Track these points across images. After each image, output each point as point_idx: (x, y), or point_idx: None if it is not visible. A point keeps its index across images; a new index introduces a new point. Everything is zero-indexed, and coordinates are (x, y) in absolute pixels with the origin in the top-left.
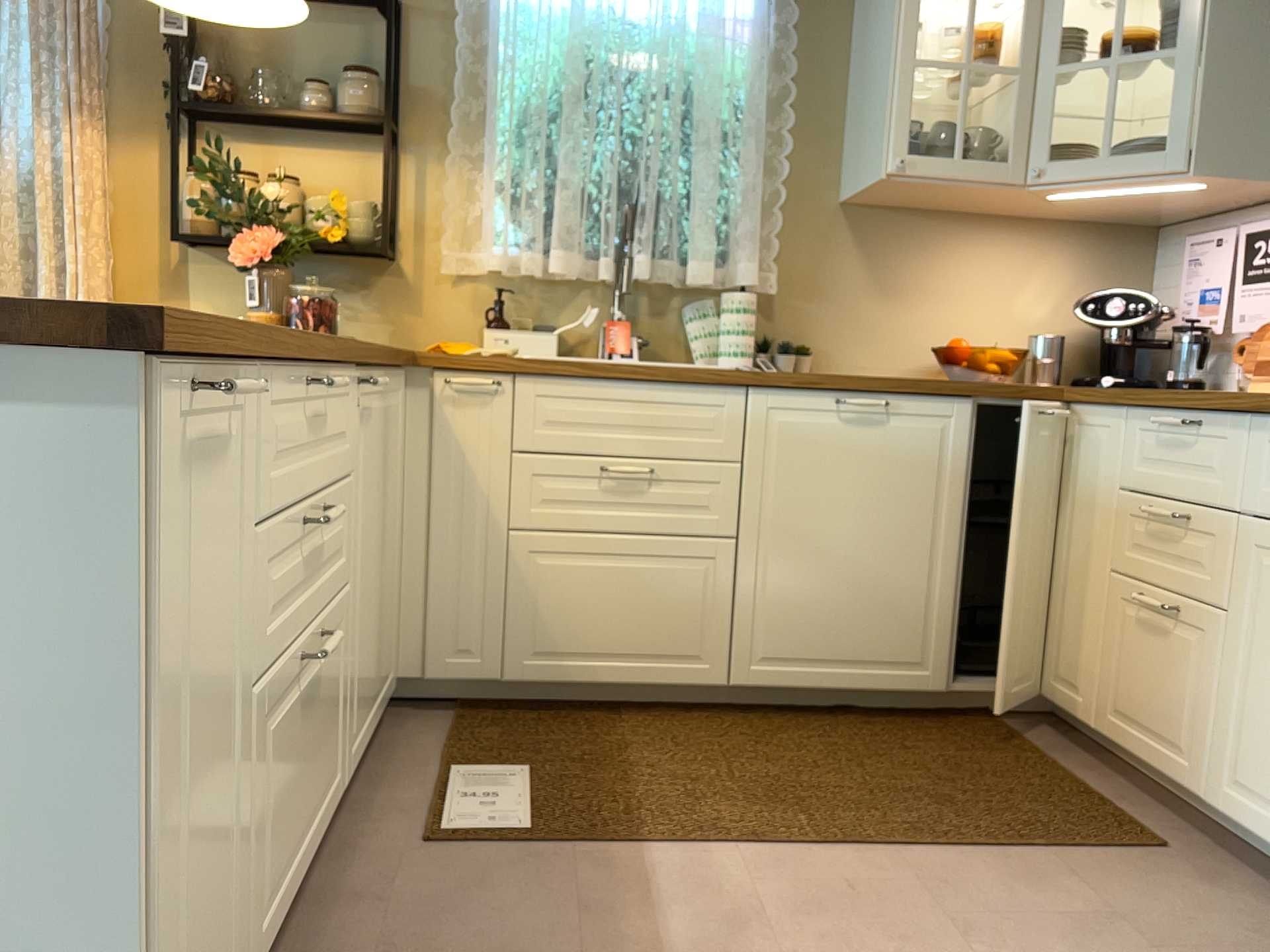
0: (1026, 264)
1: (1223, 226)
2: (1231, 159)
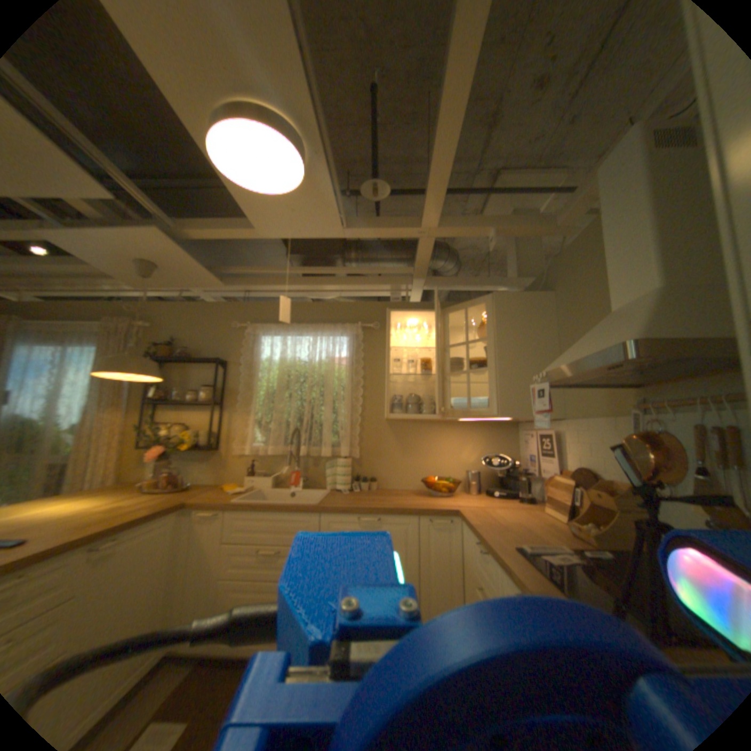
0: (463, 441)
1: (535, 427)
2: (515, 411)
